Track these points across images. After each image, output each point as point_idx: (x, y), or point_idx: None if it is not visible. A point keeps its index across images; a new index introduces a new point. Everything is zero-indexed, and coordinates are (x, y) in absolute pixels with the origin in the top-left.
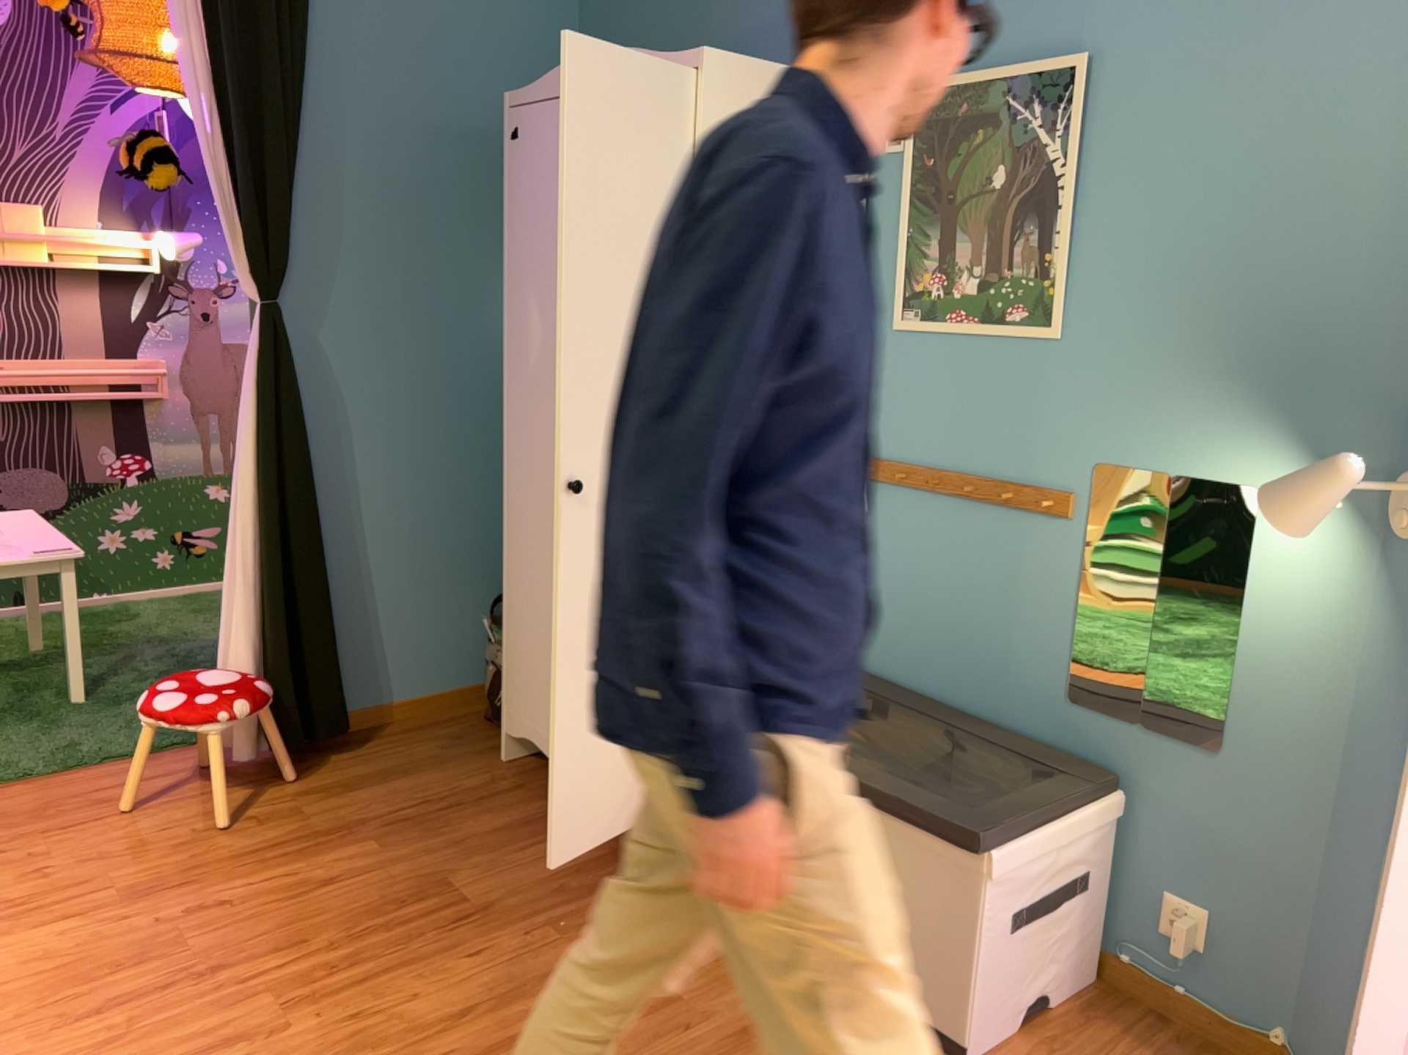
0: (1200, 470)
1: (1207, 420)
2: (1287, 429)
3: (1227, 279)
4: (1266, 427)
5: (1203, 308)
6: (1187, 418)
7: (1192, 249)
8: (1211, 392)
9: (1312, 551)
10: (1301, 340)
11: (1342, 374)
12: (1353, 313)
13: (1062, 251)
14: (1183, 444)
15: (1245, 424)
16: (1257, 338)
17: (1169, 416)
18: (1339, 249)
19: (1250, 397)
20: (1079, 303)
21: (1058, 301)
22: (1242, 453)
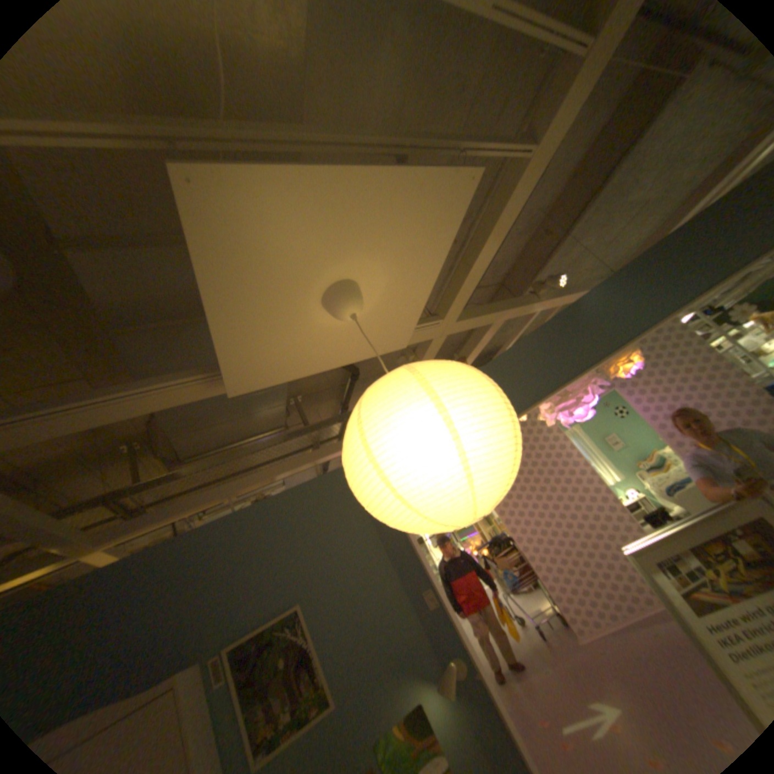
0: (402, 714)
1: (393, 695)
2: (413, 678)
3: (373, 647)
4: (408, 682)
5: (372, 660)
6: (388, 700)
7: (359, 645)
8: (389, 685)
9: (441, 710)
10: (400, 650)
11: (414, 652)
12: (406, 634)
13: (319, 674)
14: (392, 710)
15: (403, 686)
16: (391, 658)
17: (383, 704)
18: (394, 620)
19: (399, 677)
20: (333, 689)
21: (326, 695)
22: (408, 697)
